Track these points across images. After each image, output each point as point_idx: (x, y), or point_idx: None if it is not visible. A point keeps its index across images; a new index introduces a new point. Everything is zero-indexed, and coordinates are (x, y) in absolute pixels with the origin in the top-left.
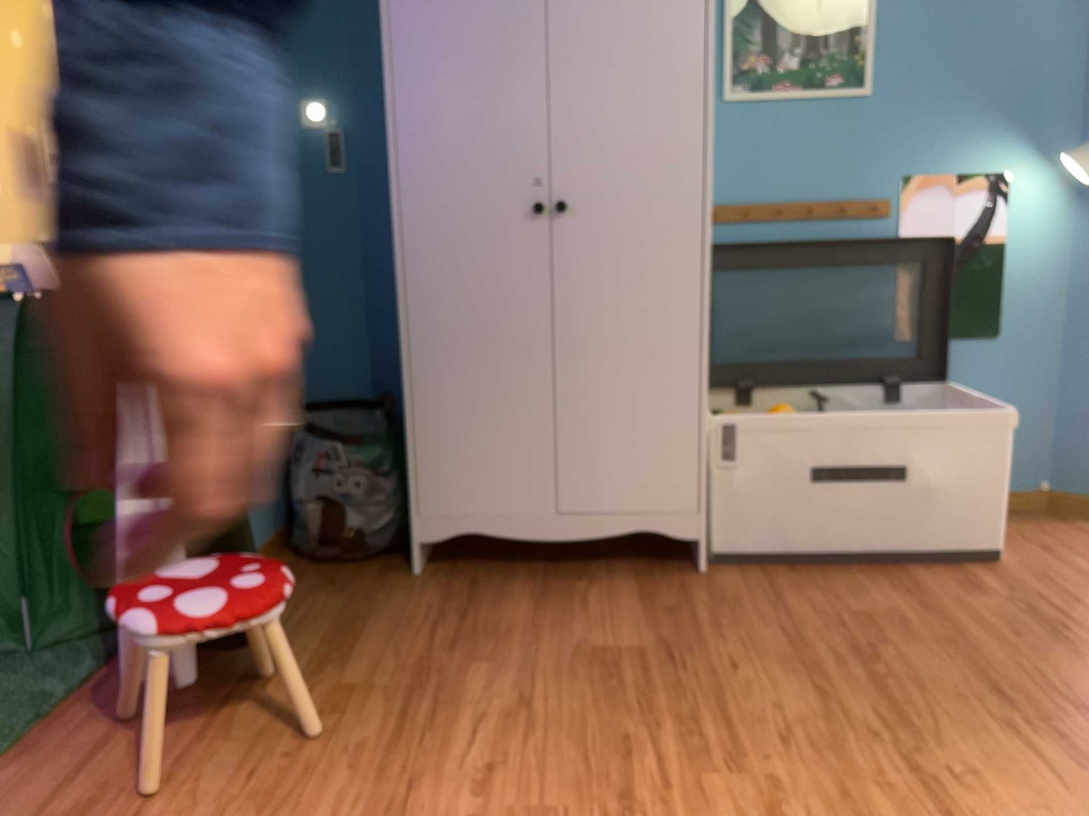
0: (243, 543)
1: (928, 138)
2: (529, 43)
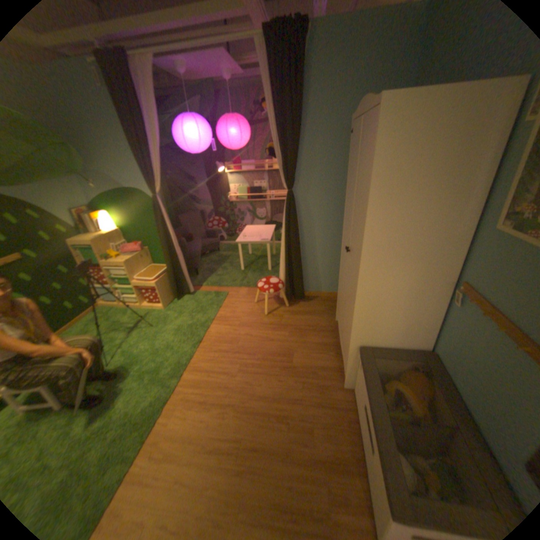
0: (296, 286)
1: None
2: (353, 193)
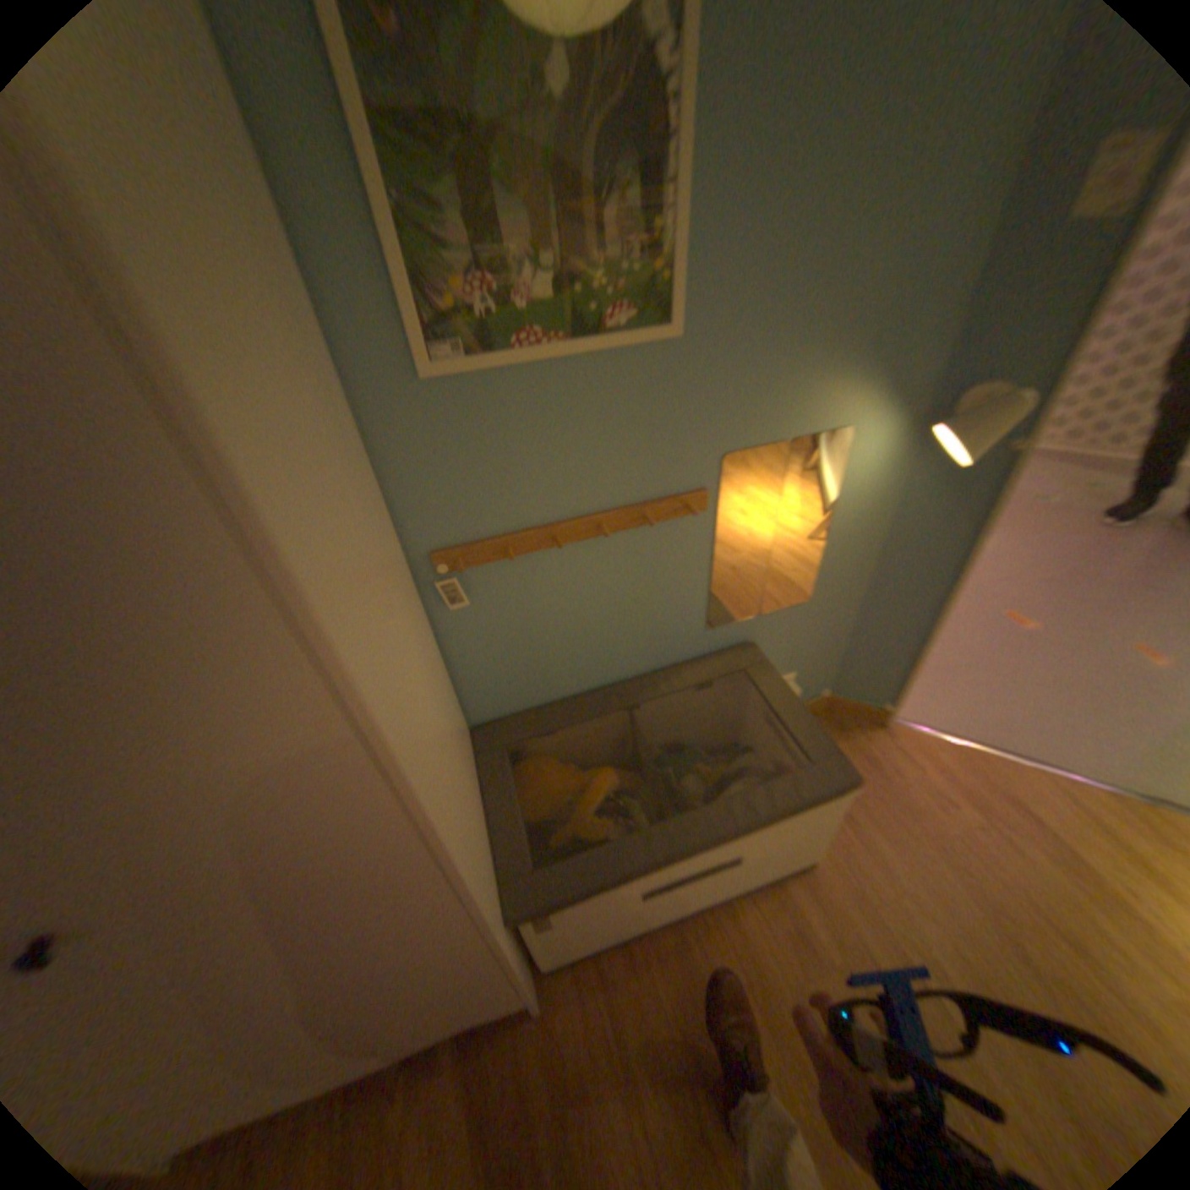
0: None
1: (760, 394)
2: None
